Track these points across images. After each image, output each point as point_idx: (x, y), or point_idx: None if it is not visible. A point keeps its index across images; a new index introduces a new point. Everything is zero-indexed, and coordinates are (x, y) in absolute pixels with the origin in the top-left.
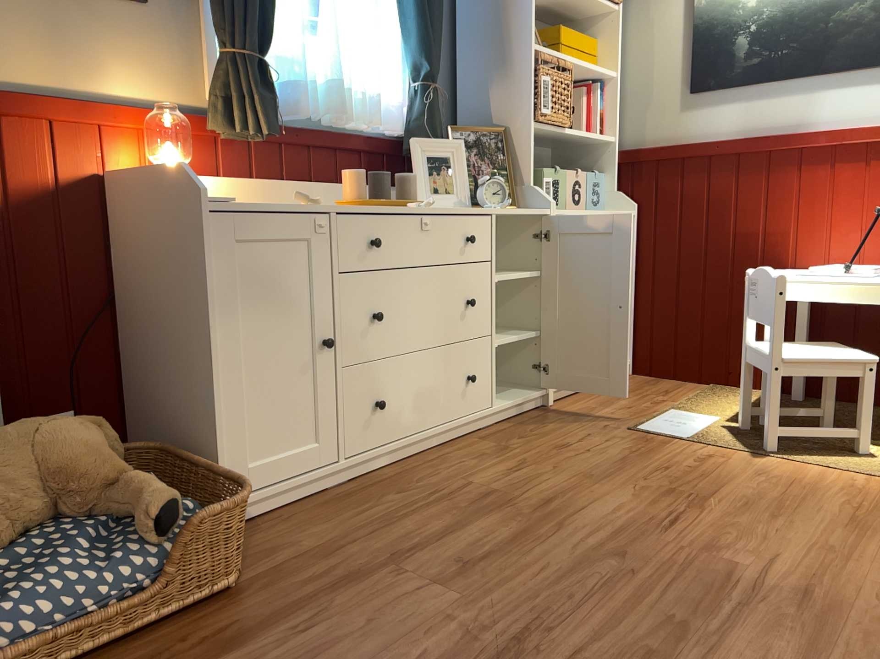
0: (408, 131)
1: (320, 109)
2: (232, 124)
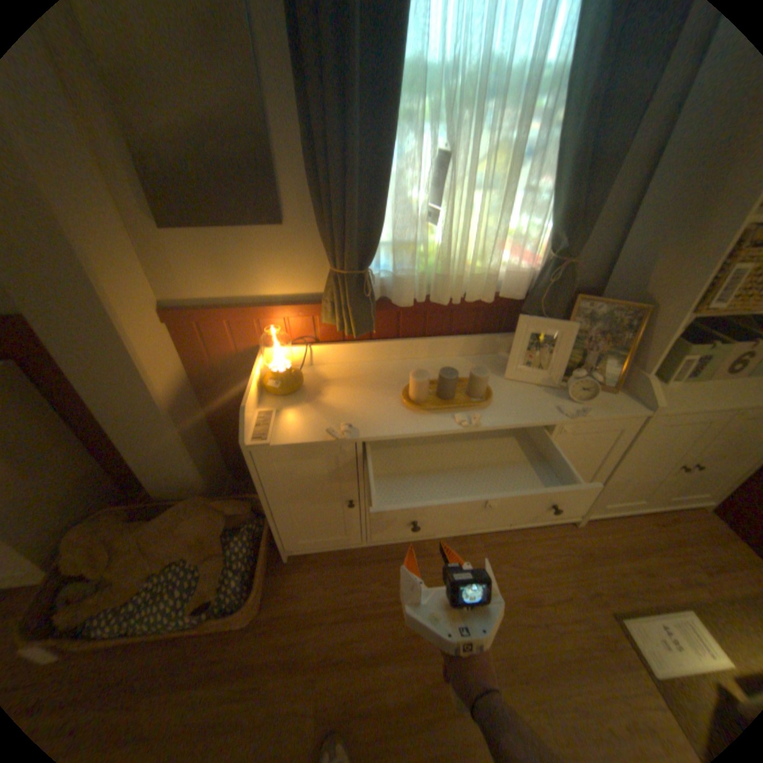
0: (531, 296)
1: (432, 290)
2: (339, 320)
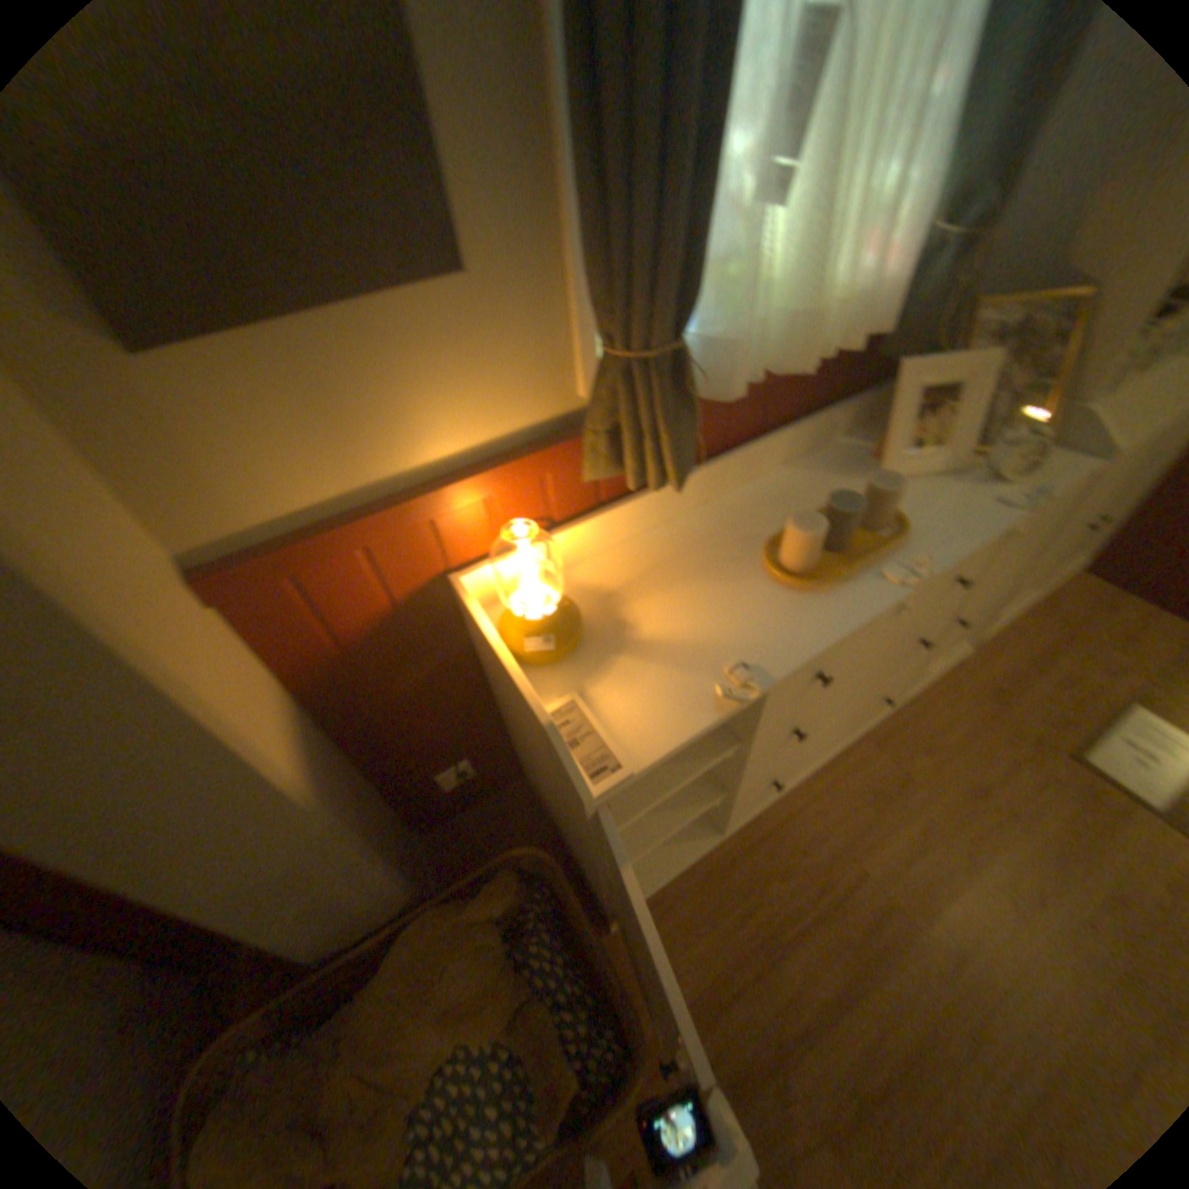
0: (900, 319)
1: (762, 350)
2: (620, 463)
